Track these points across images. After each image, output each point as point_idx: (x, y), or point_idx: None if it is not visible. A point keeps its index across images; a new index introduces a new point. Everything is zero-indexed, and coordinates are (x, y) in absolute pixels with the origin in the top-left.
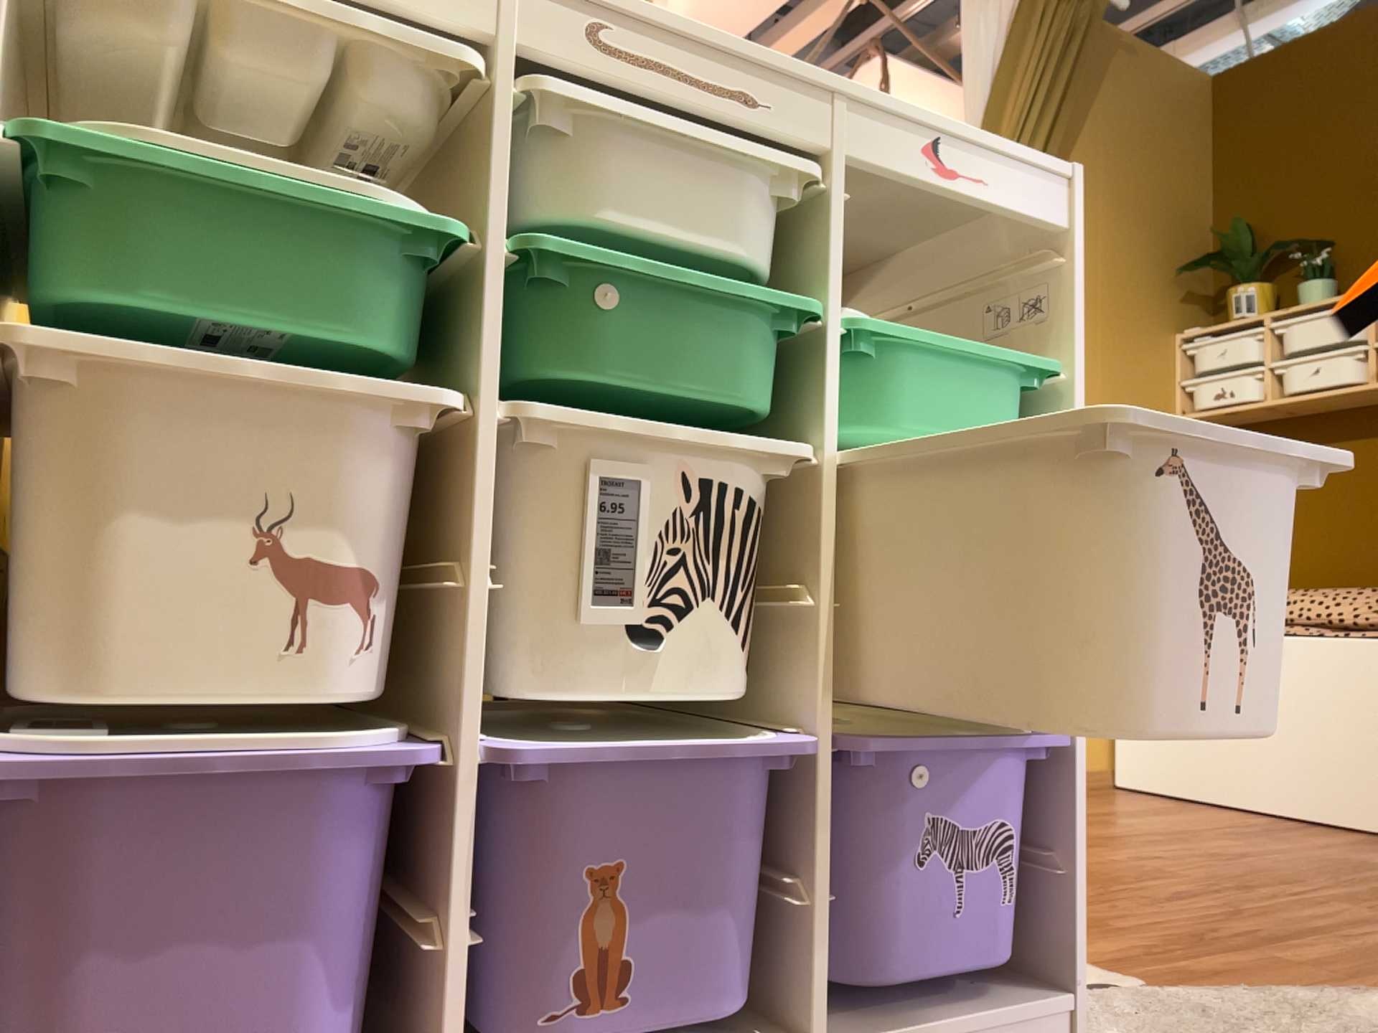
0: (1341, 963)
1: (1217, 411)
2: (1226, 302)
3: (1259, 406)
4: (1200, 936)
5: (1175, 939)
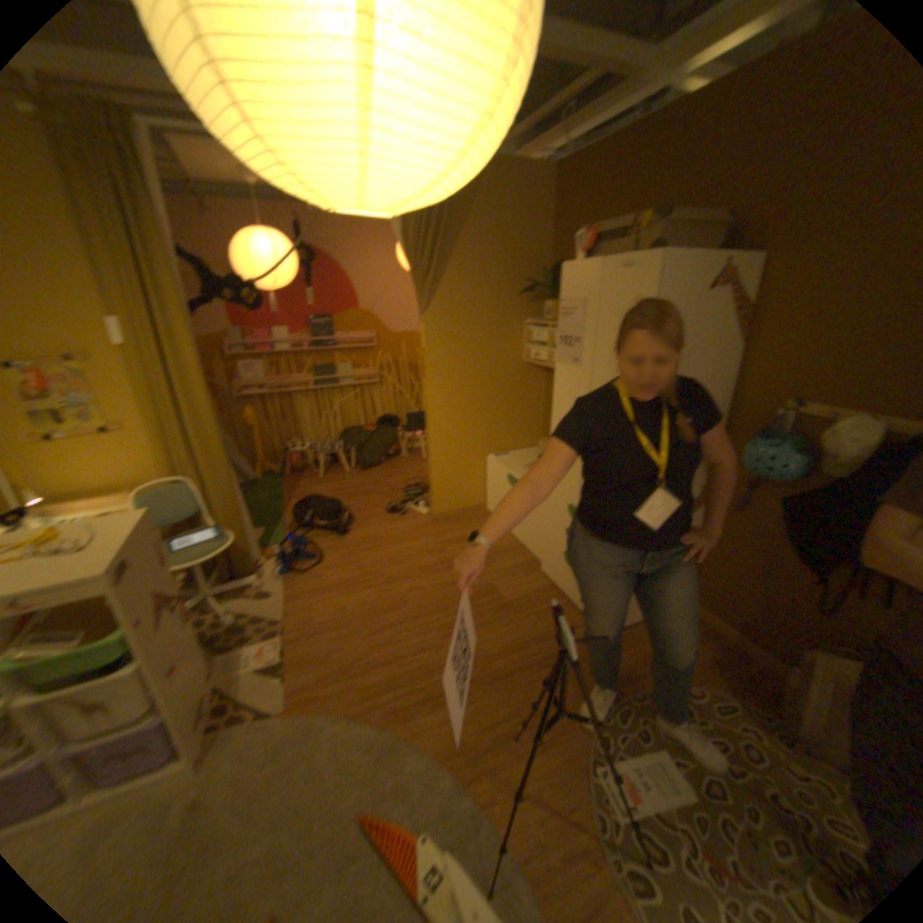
0: (366, 698)
1: (536, 364)
2: (545, 308)
3: (547, 367)
4: (343, 676)
5: (333, 678)
